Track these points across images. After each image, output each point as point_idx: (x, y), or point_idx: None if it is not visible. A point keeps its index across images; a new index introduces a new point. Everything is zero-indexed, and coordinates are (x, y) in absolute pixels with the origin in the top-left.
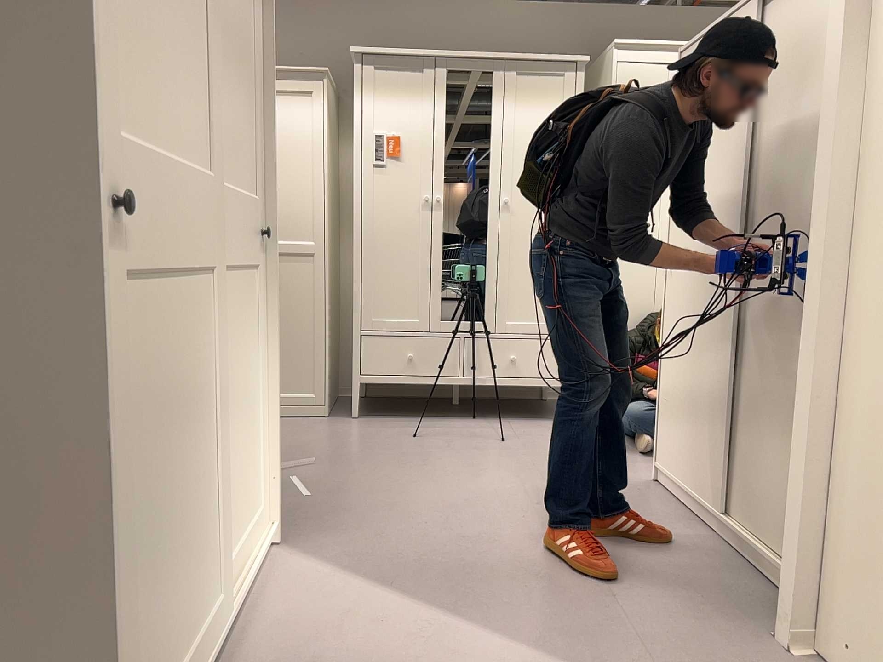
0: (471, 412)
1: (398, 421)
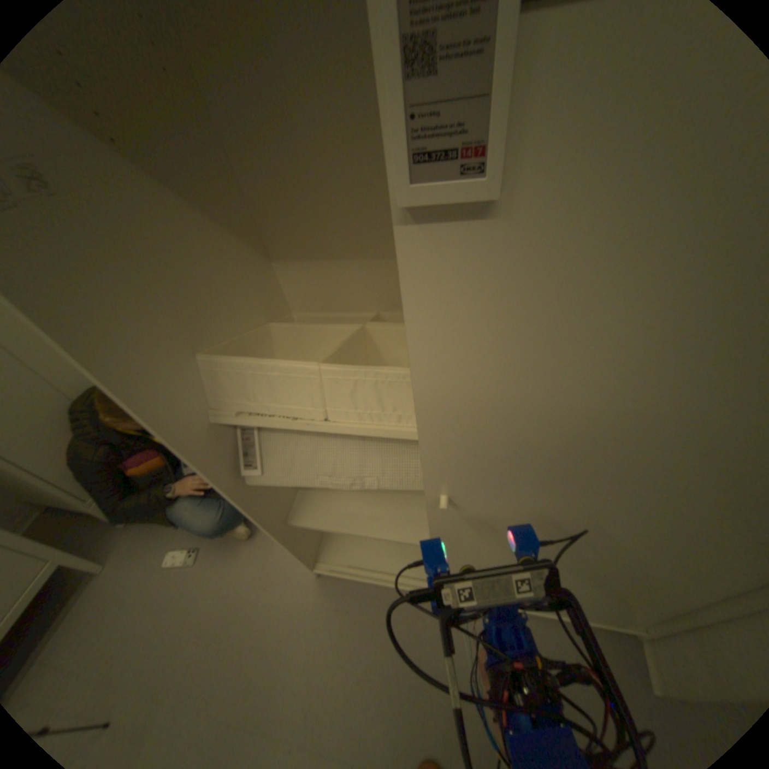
0: None
1: None
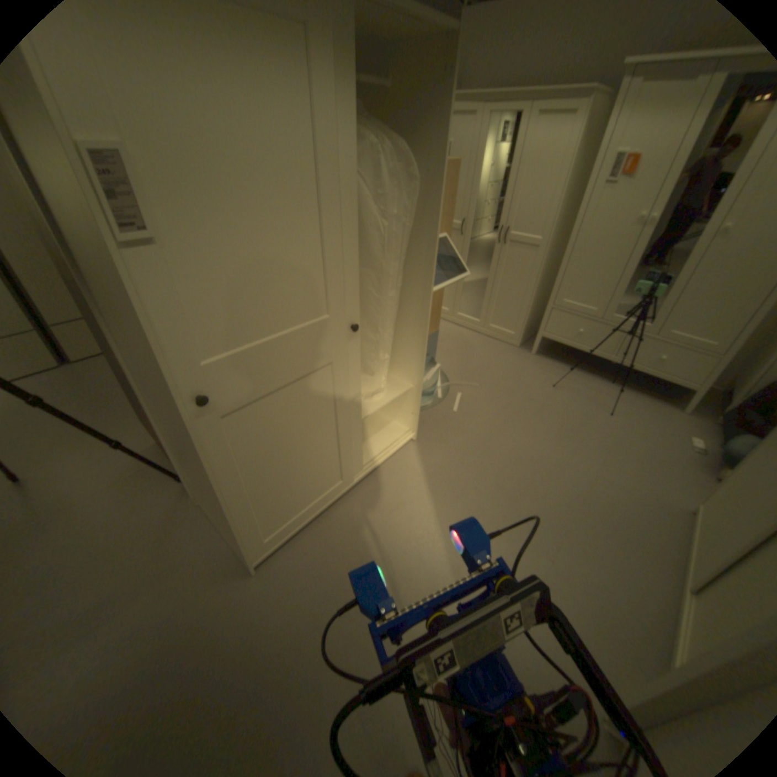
0: (618, 375)
1: (557, 366)
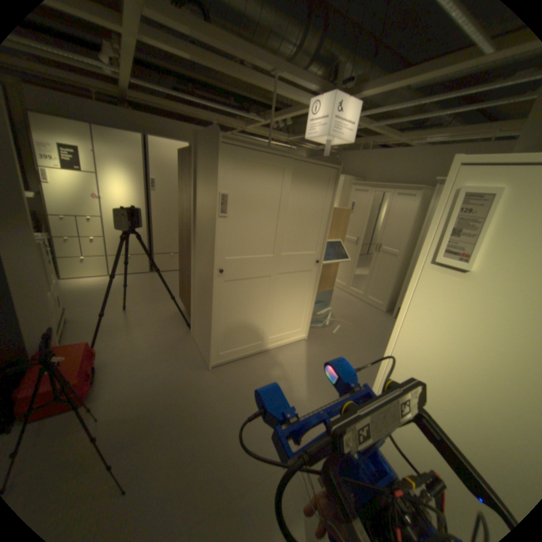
0: None
1: None
